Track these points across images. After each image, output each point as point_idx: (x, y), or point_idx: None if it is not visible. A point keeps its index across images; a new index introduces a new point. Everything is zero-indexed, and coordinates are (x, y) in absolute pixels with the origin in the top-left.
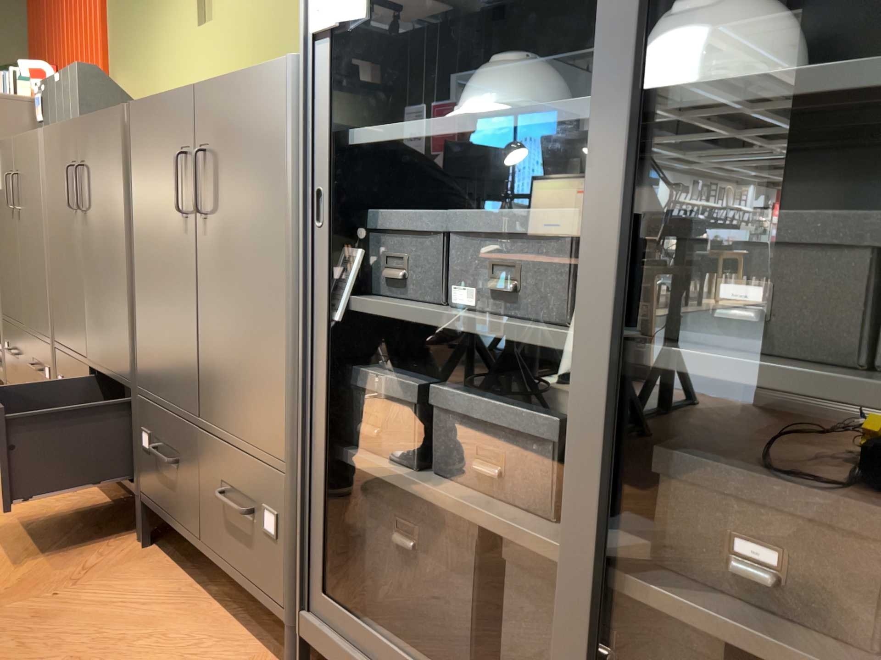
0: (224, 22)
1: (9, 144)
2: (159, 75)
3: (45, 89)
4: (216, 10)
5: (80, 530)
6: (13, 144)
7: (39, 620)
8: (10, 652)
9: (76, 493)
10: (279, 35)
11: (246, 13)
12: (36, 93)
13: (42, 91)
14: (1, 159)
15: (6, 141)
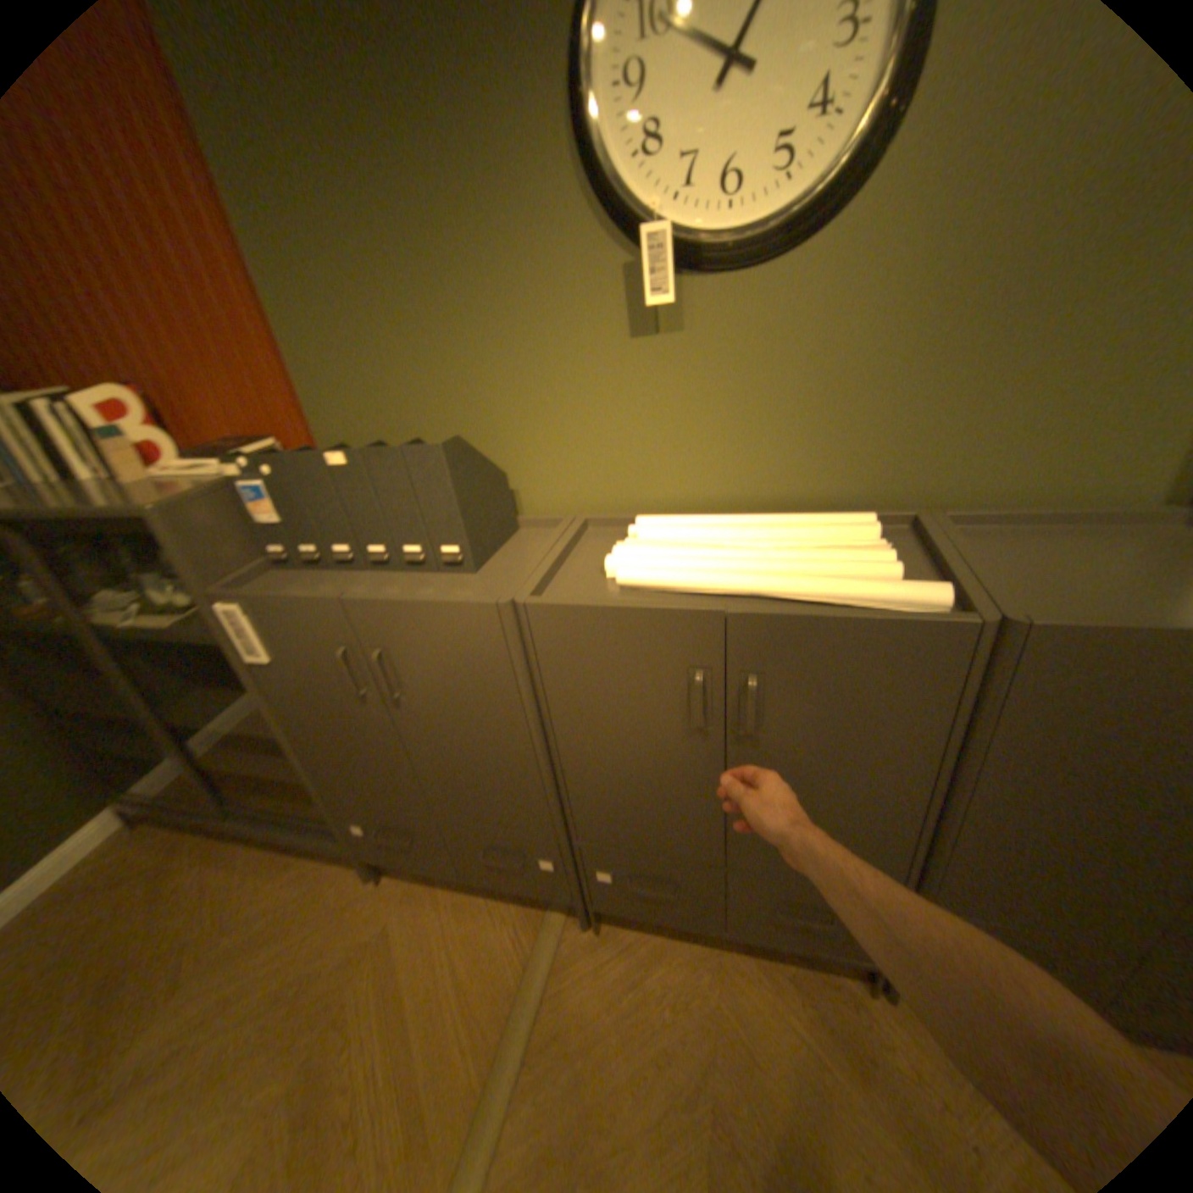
0: (726, 335)
1: (321, 603)
2: (494, 404)
3: (274, 469)
4: (700, 311)
5: (802, 1023)
6: (341, 604)
7: None
8: None
9: (690, 966)
10: (912, 369)
11: (805, 326)
12: (230, 472)
13: (258, 470)
14: (276, 618)
15: (290, 593)
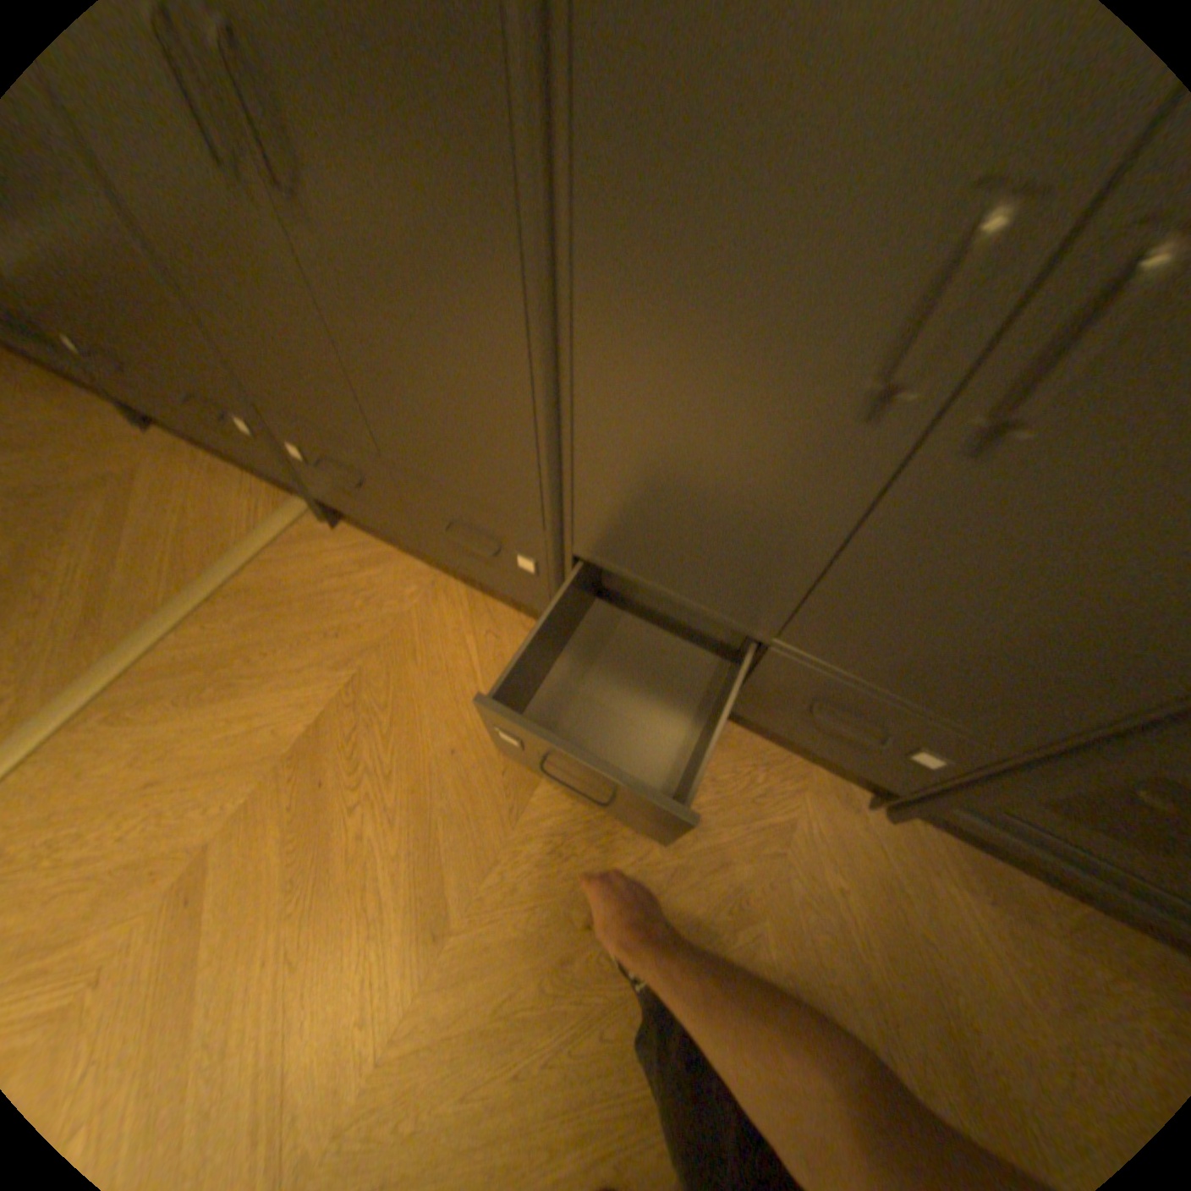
0: None
1: None
2: None
3: None
4: None
5: (475, 642)
6: None
7: (577, 799)
8: (596, 852)
9: (402, 575)
10: None
11: None
12: None
13: None
14: None
15: None
